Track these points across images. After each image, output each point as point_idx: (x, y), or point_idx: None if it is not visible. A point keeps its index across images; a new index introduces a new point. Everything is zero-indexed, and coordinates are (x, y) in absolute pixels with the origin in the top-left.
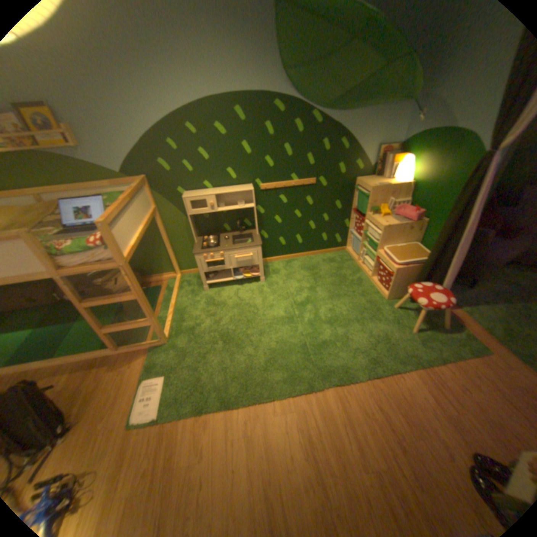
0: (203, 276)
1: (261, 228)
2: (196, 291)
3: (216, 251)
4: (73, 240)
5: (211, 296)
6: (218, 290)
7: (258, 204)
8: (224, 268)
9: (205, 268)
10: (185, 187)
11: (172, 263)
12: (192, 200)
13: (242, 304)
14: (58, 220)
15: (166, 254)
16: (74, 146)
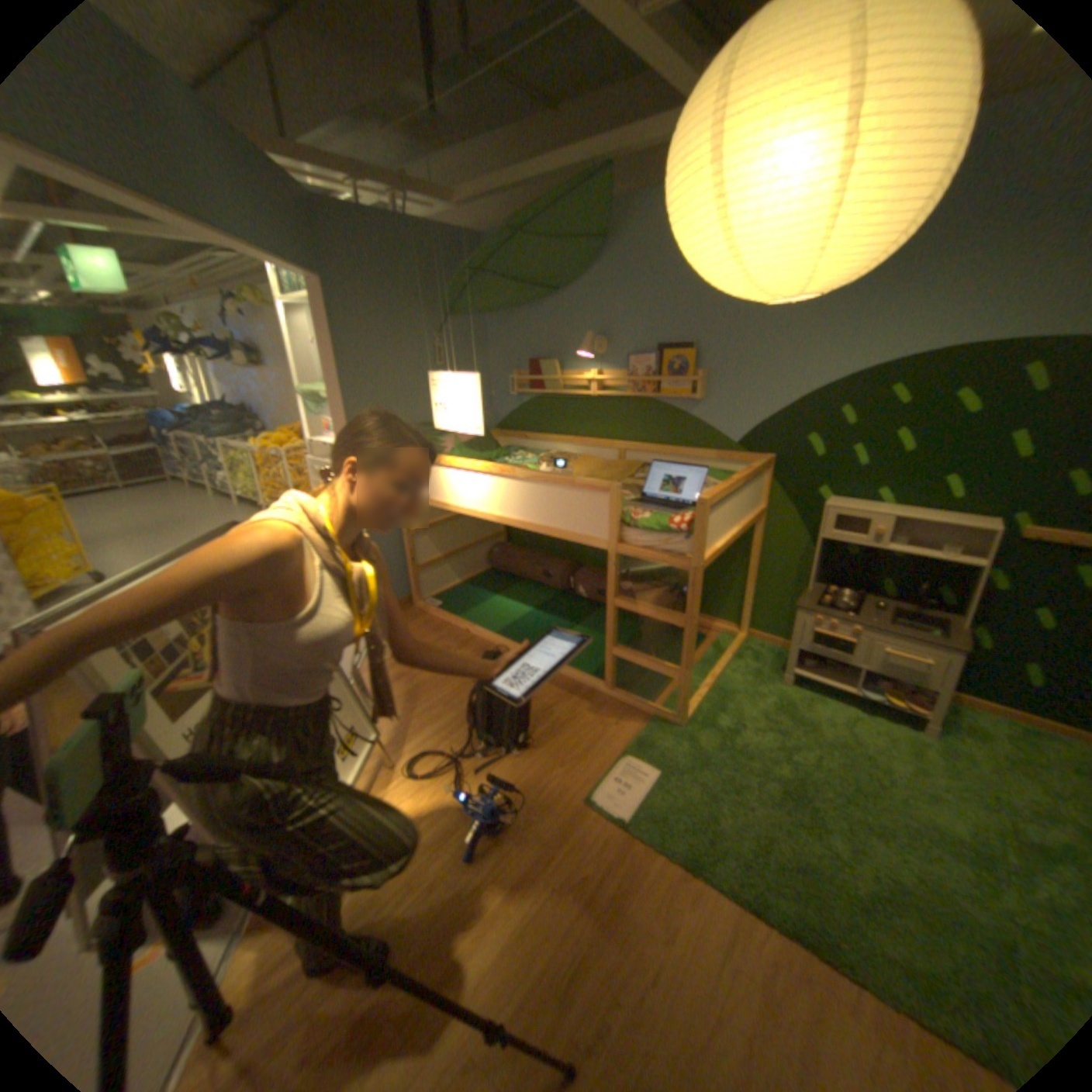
0: (795, 656)
1: (982, 621)
2: (765, 677)
3: (849, 621)
4: (652, 514)
5: (793, 701)
6: (812, 699)
7: (1002, 566)
8: (848, 662)
9: (808, 642)
10: (838, 489)
11: (744, 610)
12: (843, 515)
13: (858, 753)
14: (636, 487)
15: (741, 590)
16: (699, 400)
